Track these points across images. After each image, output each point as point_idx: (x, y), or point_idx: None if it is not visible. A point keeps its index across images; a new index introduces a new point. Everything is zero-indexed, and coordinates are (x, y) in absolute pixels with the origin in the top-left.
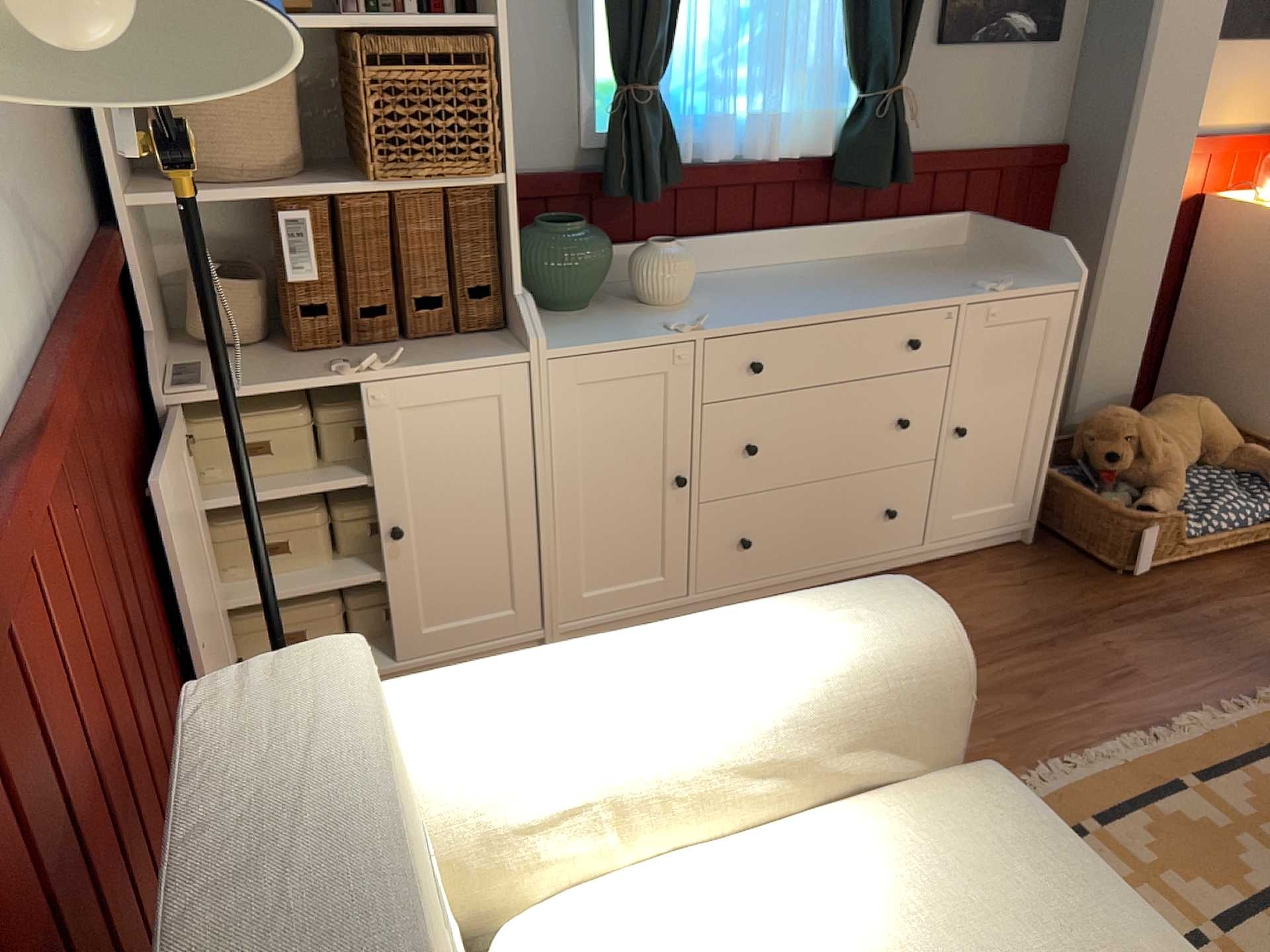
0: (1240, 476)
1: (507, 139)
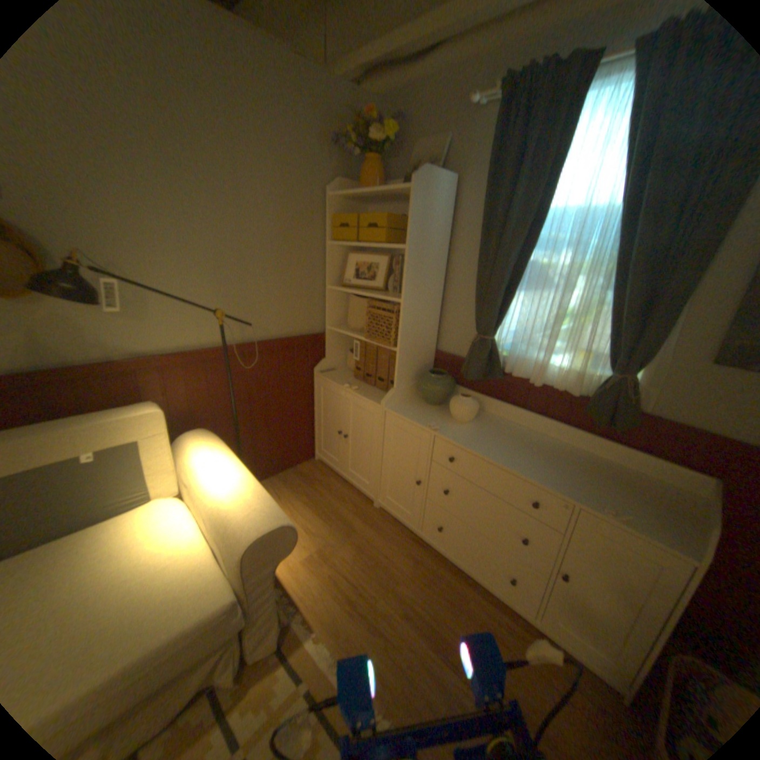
0: None
1: (400, 338)
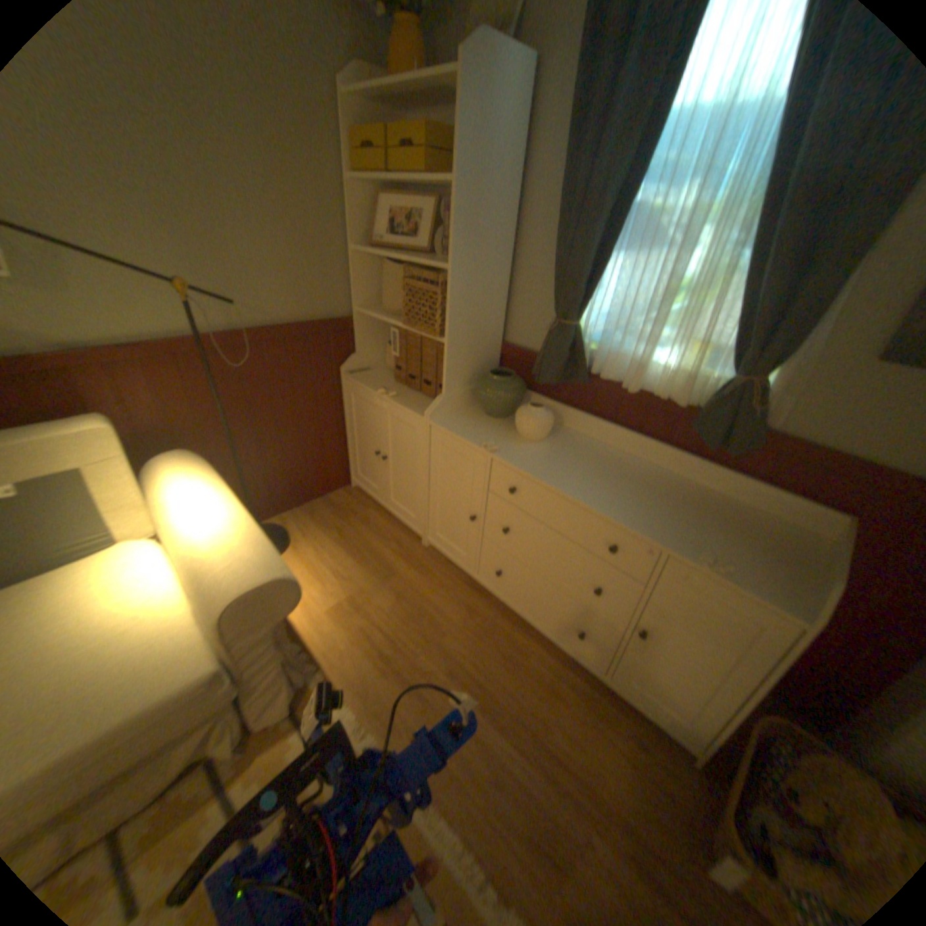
0: None
1: (449, 323)
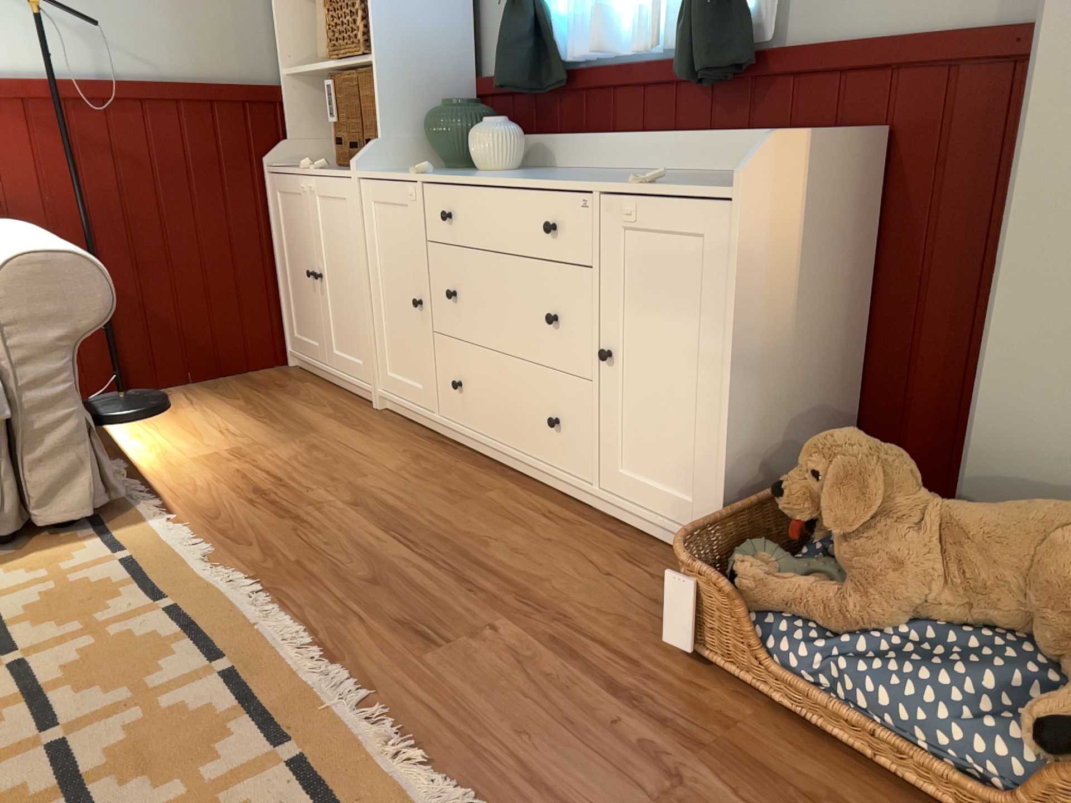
0: (1040, 684)
1: (373, 32)
